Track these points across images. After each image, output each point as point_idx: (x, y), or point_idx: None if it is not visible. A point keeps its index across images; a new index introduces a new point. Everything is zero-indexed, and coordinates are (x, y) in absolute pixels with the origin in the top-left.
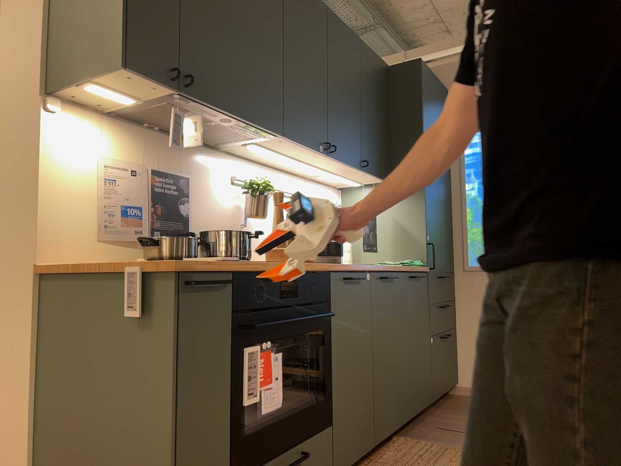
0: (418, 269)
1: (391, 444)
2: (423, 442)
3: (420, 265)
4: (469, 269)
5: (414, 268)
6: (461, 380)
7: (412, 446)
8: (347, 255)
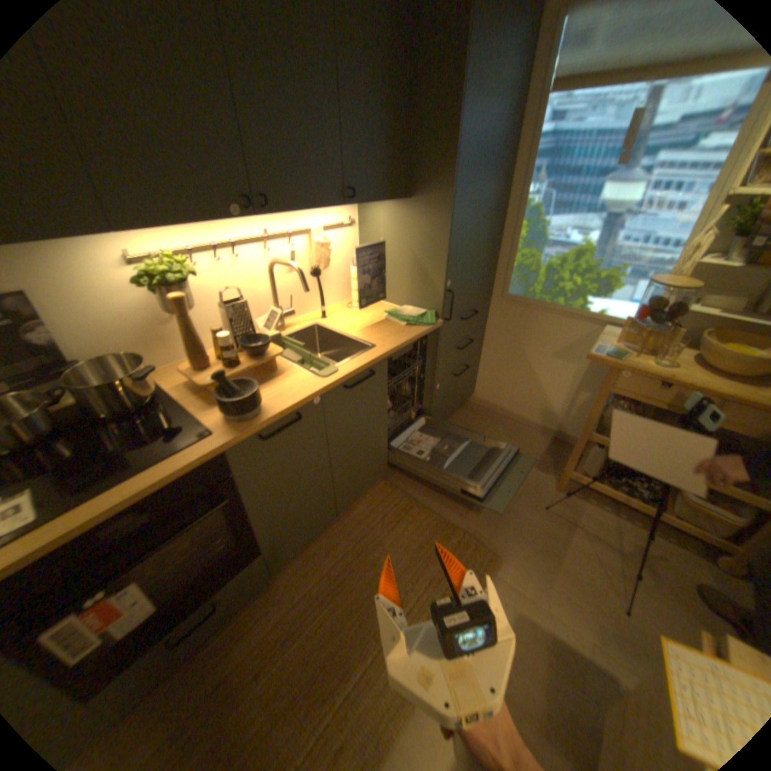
0: (422, 332)
1: (369, 491)
2: (399, 489)
3: (427, 324)
4: (506, 298)
5: (415, 334)
6: (475, 393)
7: (385, 497)
8: (354, 296)
